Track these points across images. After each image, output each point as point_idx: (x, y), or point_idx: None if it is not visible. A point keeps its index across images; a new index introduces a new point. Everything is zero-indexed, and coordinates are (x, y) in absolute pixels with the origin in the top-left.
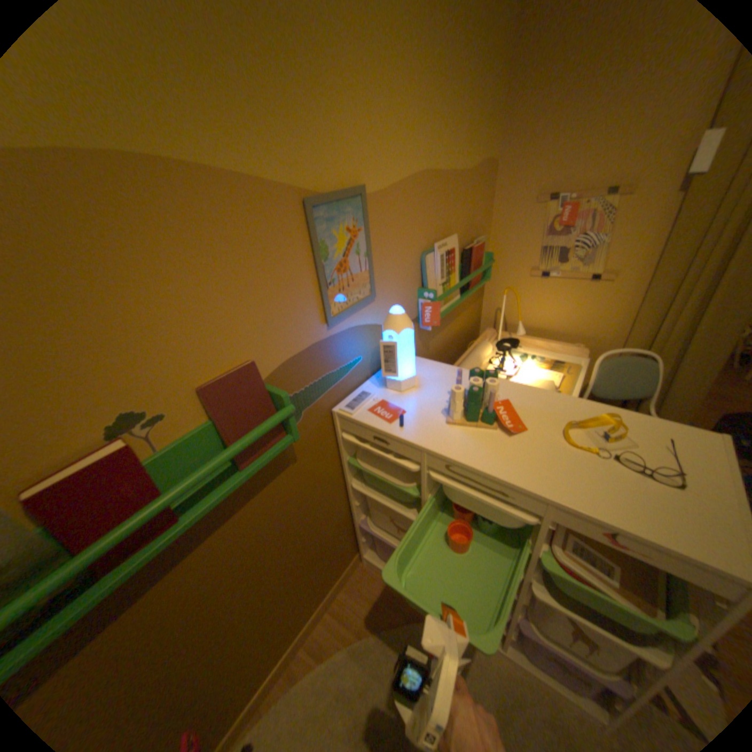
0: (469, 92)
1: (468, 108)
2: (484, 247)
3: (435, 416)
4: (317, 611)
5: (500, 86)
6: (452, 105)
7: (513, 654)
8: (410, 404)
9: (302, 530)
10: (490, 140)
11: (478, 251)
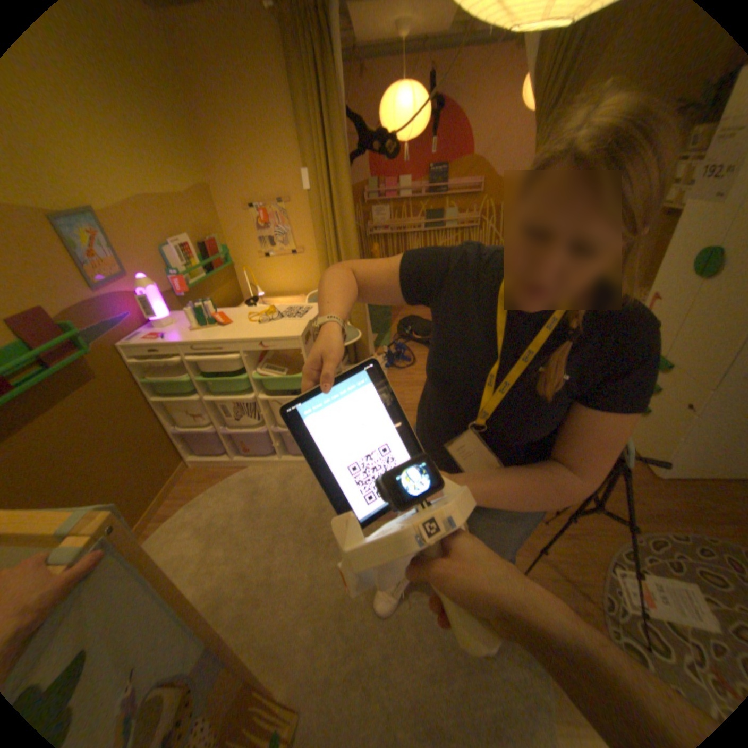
0: (159, 147)
1: (162, 156)
2: (215, 242)
3: (183, 331)
4: (155, 499)
5: (187, 140)
6: (146, 156)
7: (284, 459)
8: (169, 331)
9: (118, 430)
10: (193, 173)
11: (209, 244)
